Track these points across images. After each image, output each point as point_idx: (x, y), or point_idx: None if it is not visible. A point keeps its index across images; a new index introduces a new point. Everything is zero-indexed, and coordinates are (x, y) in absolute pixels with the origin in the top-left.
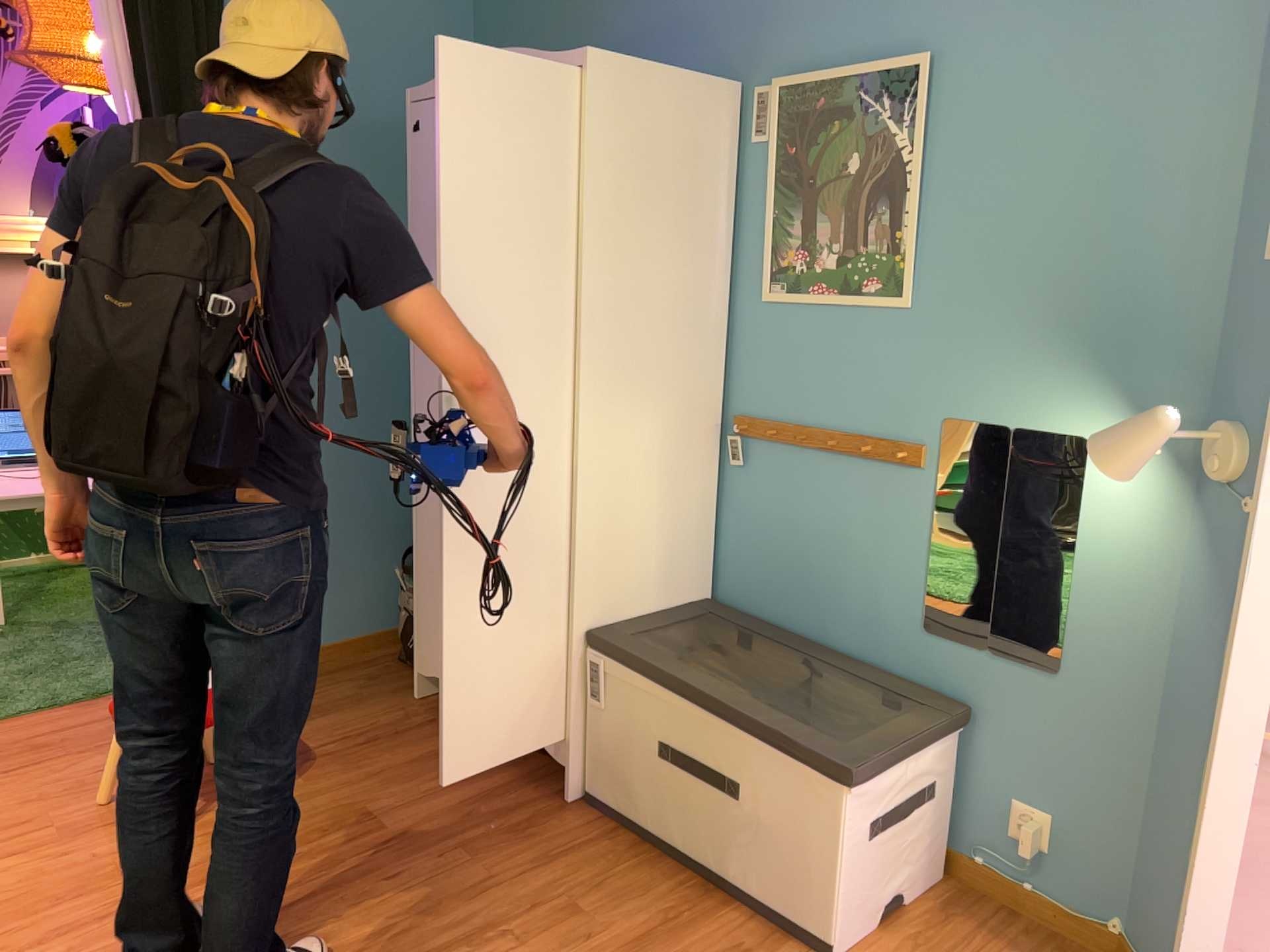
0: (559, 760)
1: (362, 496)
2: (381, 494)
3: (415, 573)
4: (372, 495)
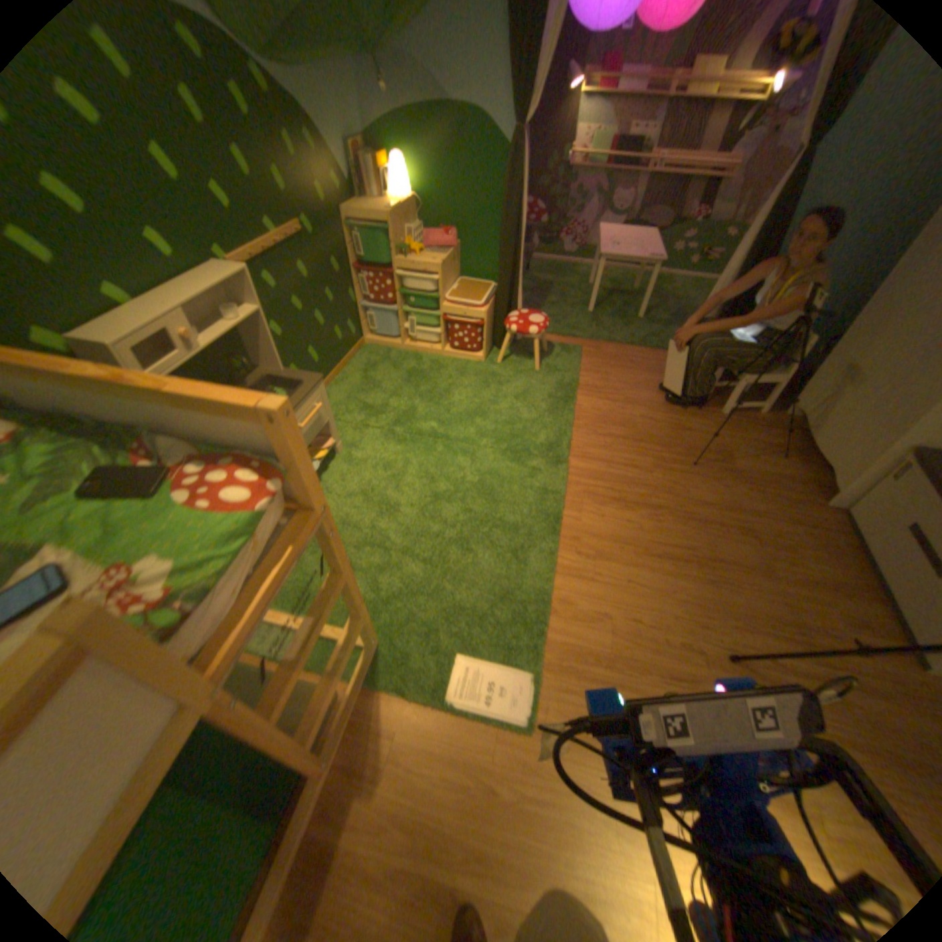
0: (838, 490)
1: (829, 302)
2: (842, 303)
3: (829, 357)
4: (835, 303)
